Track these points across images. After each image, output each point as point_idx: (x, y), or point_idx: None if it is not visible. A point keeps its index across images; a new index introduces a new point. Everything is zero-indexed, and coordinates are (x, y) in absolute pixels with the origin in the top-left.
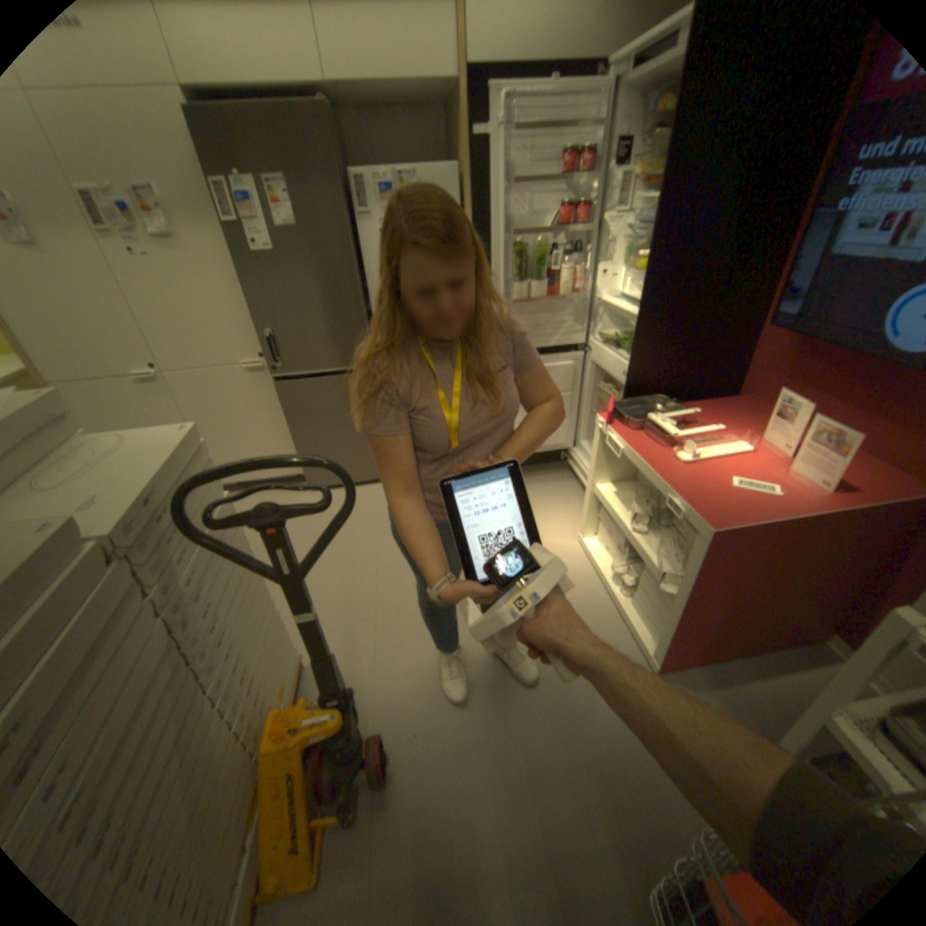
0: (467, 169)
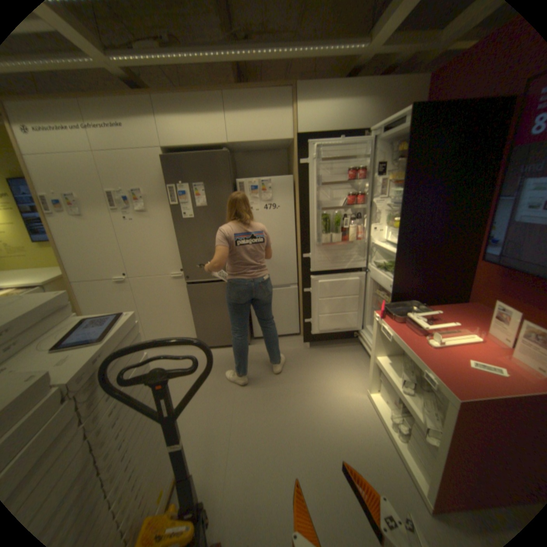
0: (297, 178)
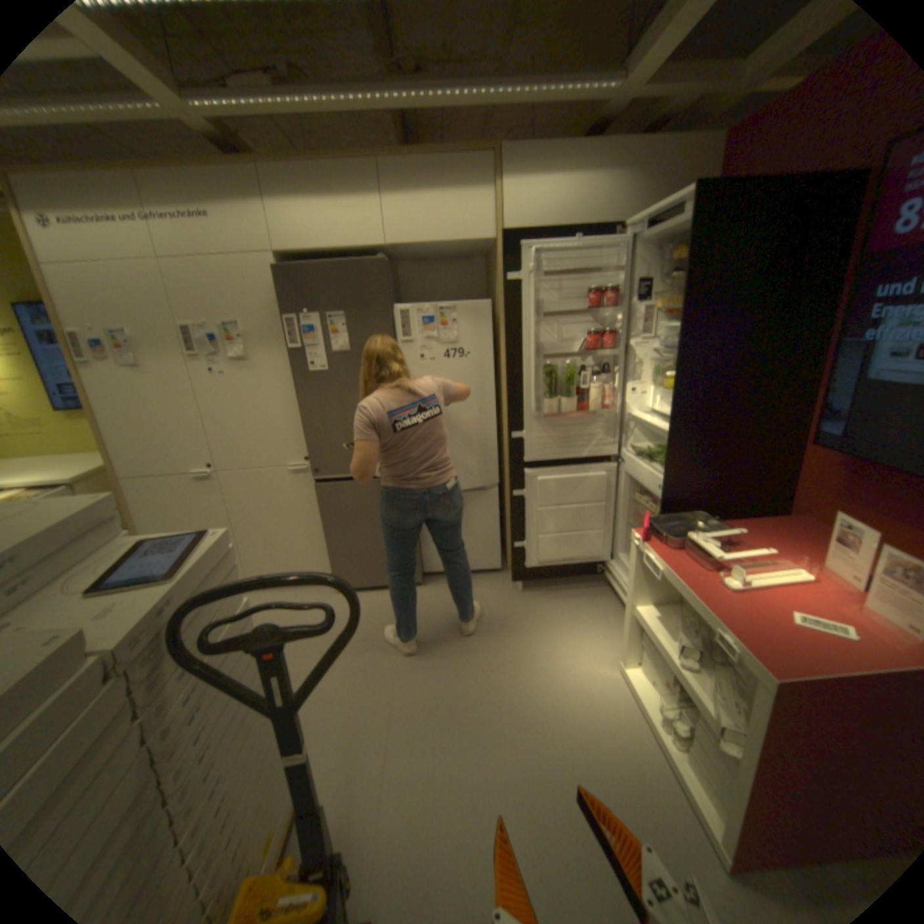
0: (502, 305)
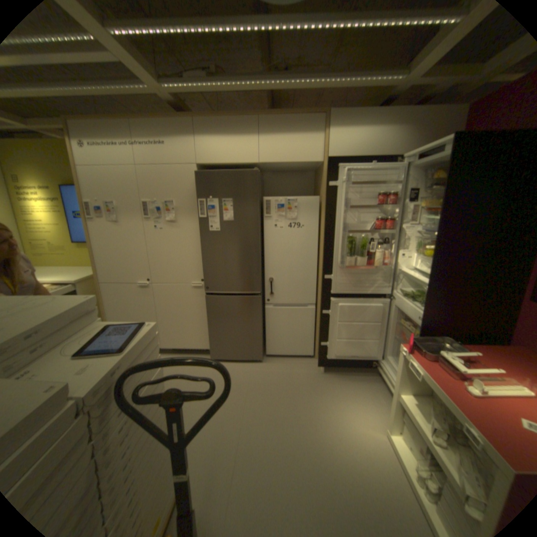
0: (324, 200)
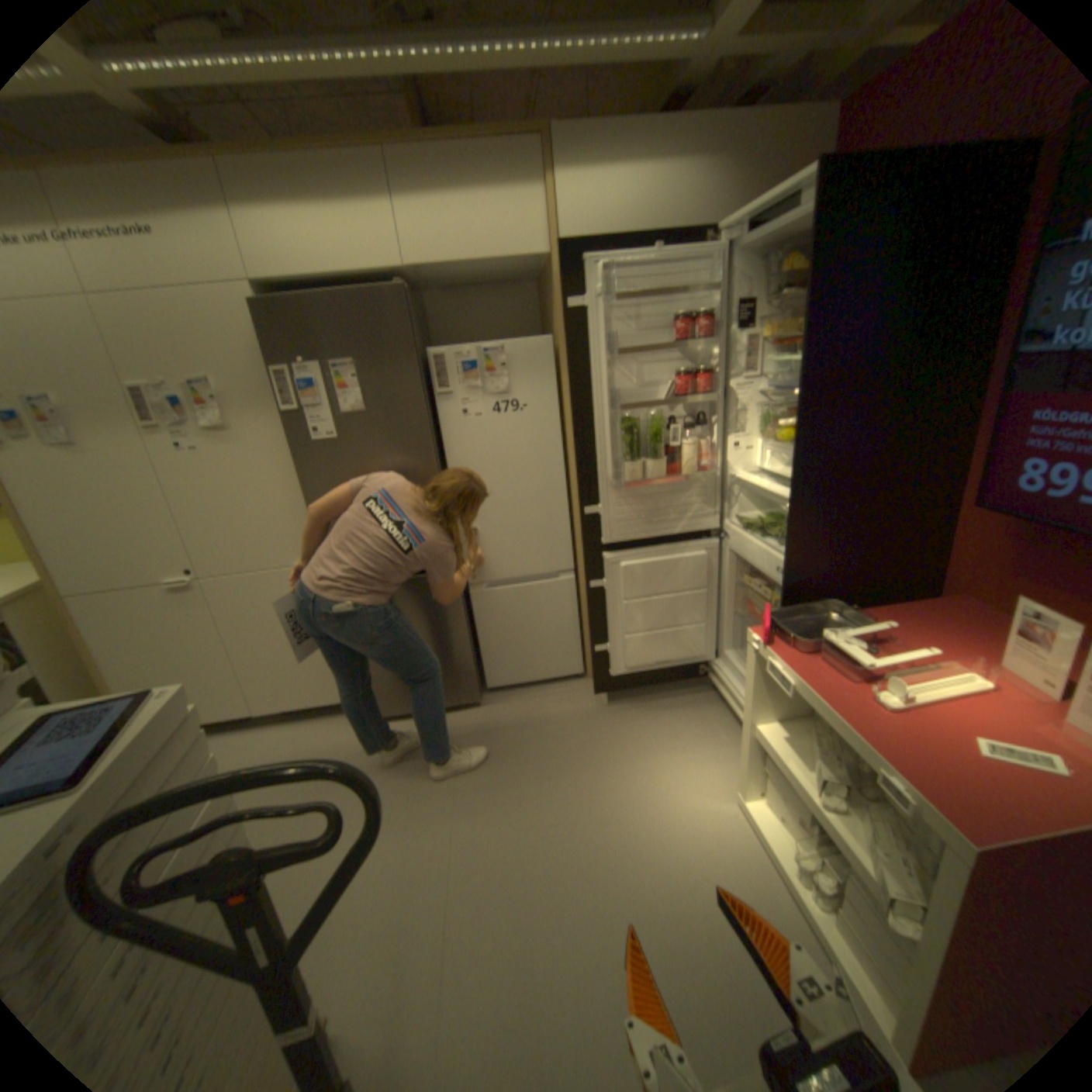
0: (563, 342)
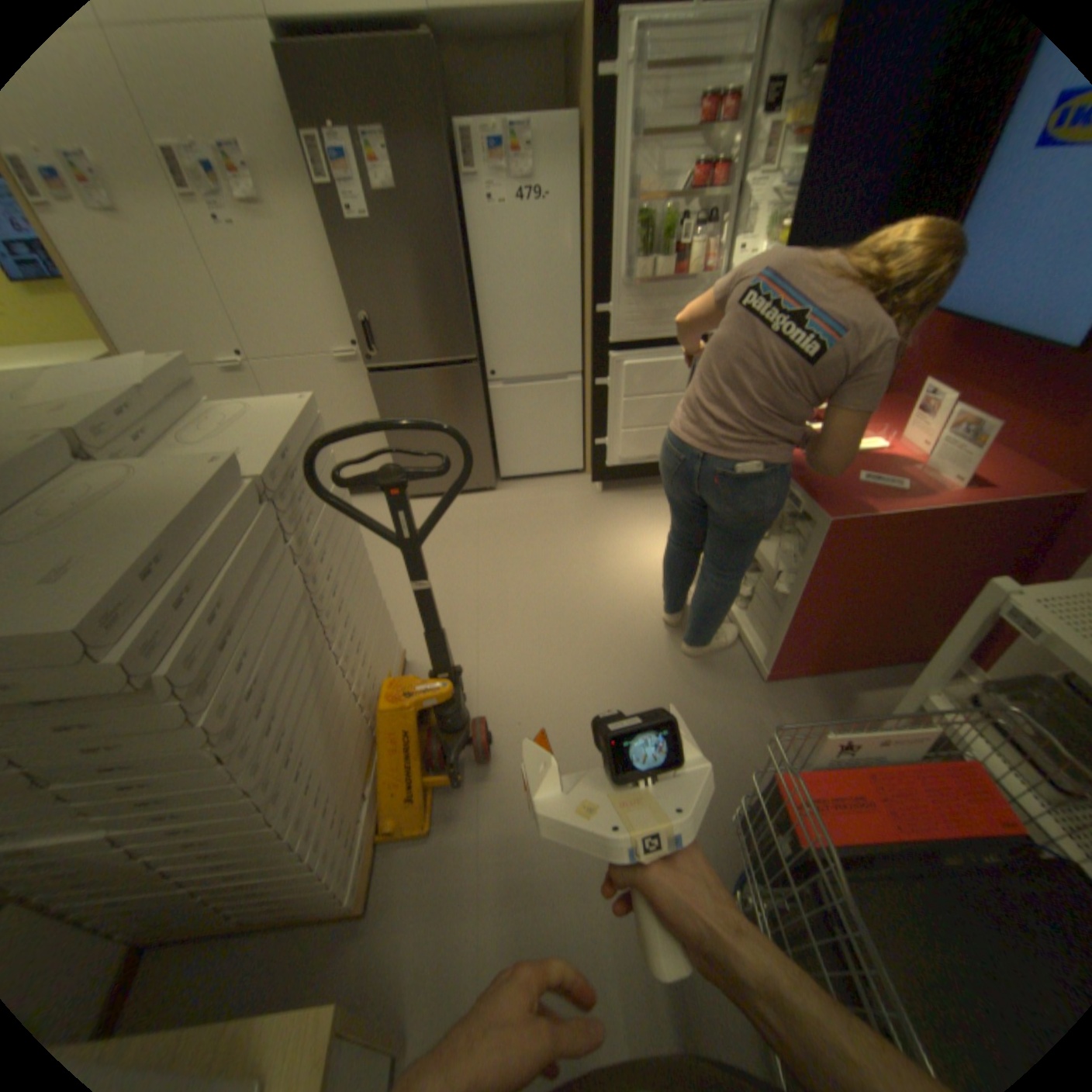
0: (589, 120)
